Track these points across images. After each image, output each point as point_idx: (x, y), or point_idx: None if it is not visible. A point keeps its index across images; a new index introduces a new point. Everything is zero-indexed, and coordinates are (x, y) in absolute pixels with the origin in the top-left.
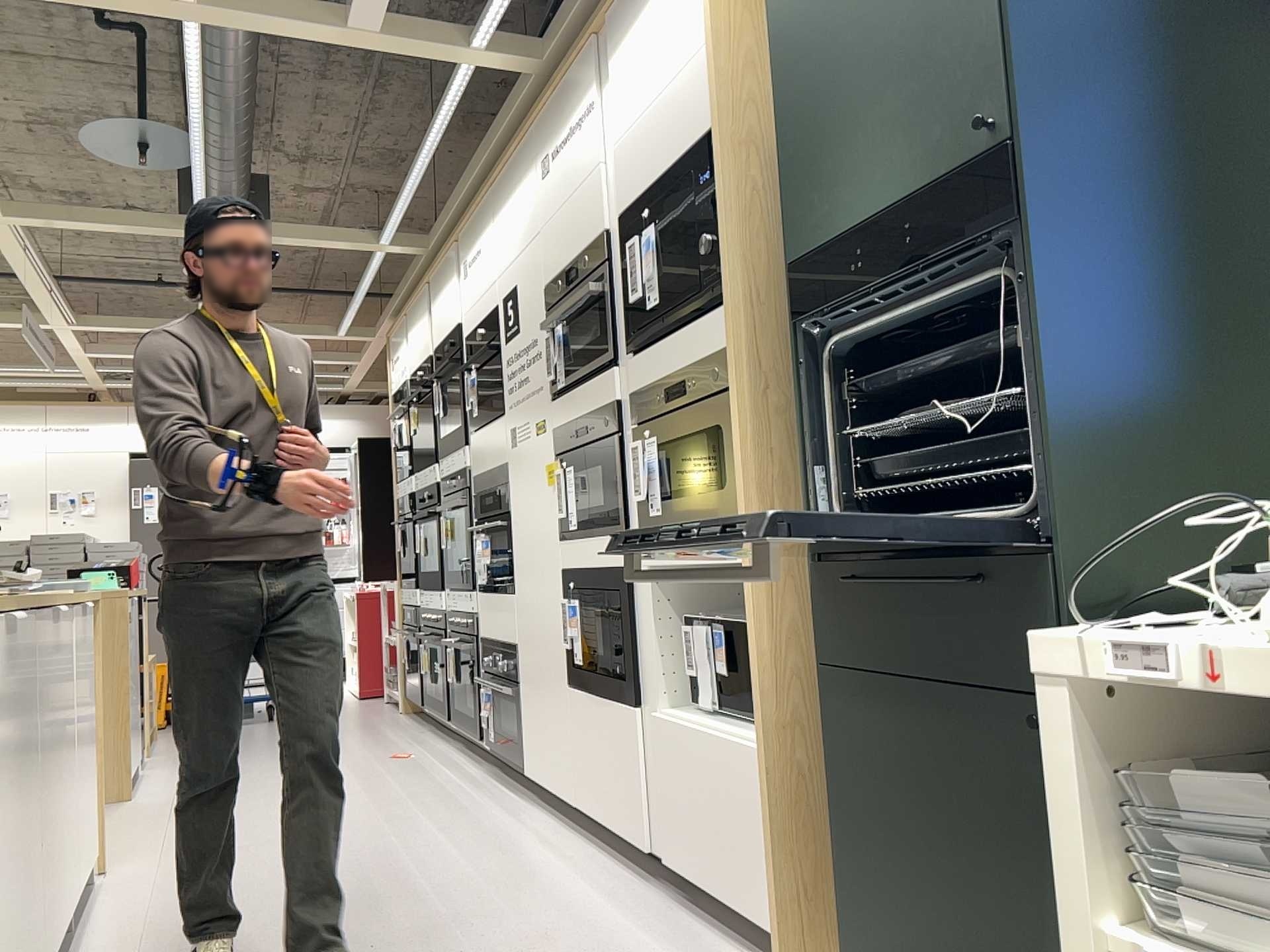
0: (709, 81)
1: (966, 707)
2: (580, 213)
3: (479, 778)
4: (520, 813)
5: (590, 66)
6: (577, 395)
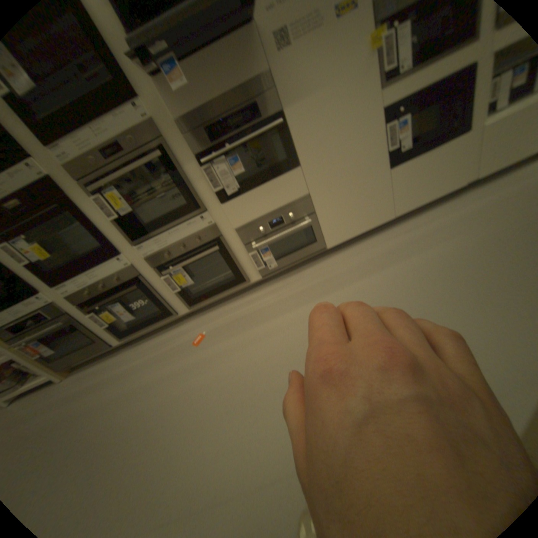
0: None
1: None
2: None
3: (275, 286)
4: (351, 253)
5: None
6: None
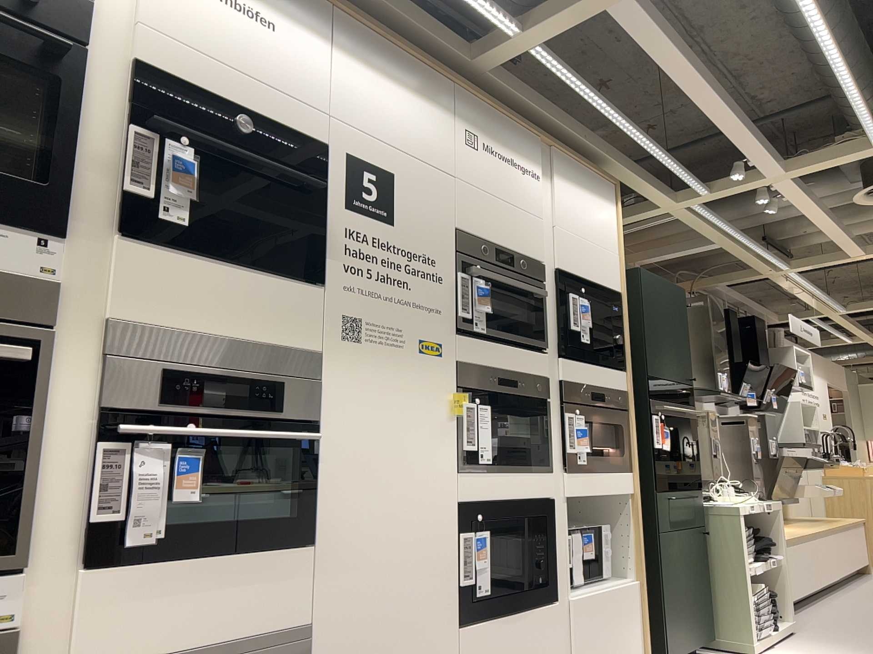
0: (615, 270)
1: (687, 534)
2: (517, 225)
3: None
4: None
5: (535, 151)
6: (501, 350)
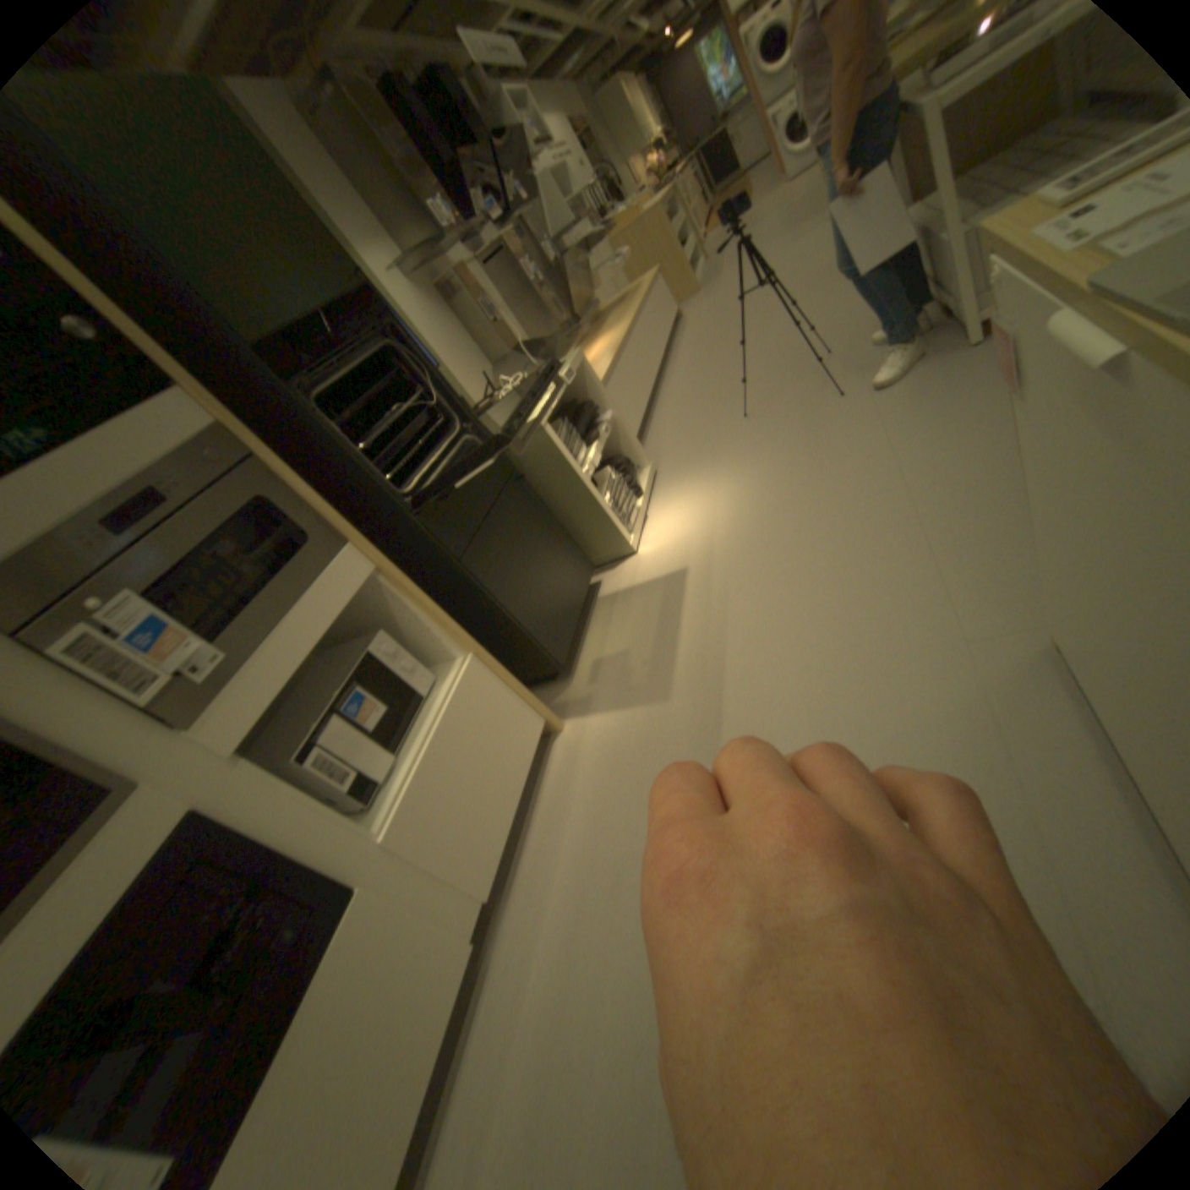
0: None
1: (502, 509)
2: None
3: None
4: None
5: None
6: None
